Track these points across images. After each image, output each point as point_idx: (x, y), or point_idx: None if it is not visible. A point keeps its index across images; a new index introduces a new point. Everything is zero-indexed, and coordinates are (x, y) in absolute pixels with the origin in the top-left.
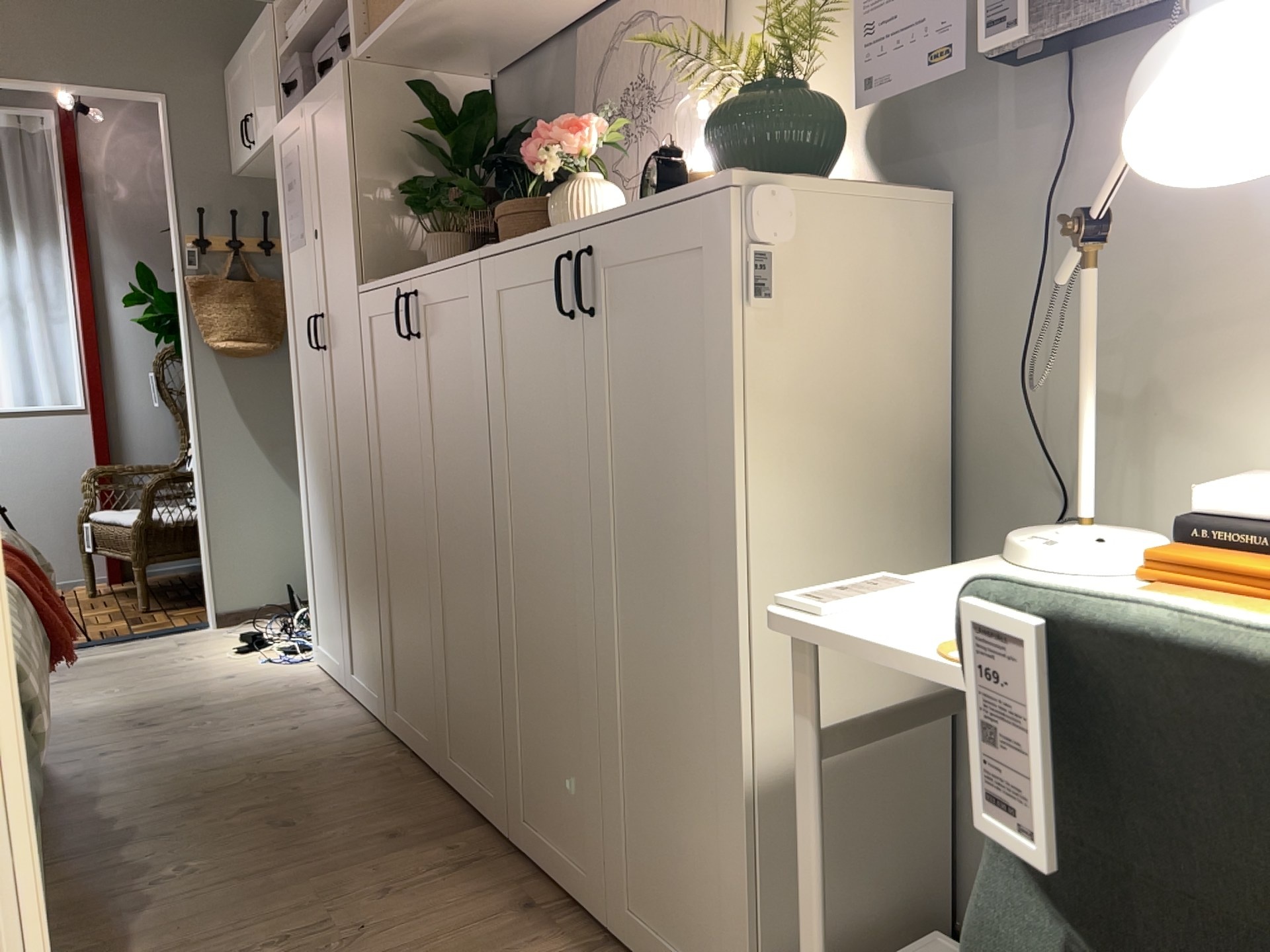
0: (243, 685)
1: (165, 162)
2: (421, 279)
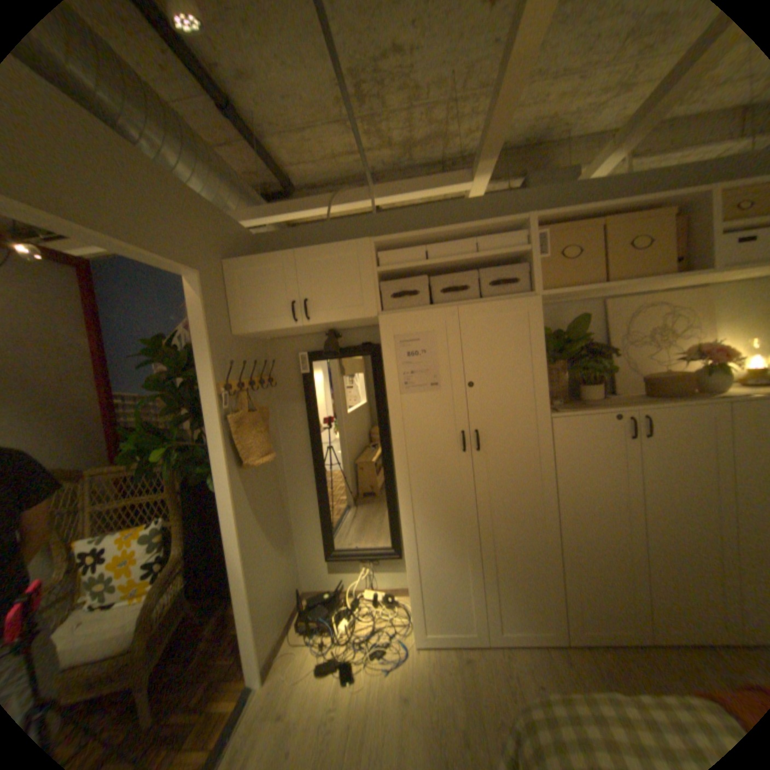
0: (431, 697)
1: (197, 325)
2: (658, 410)
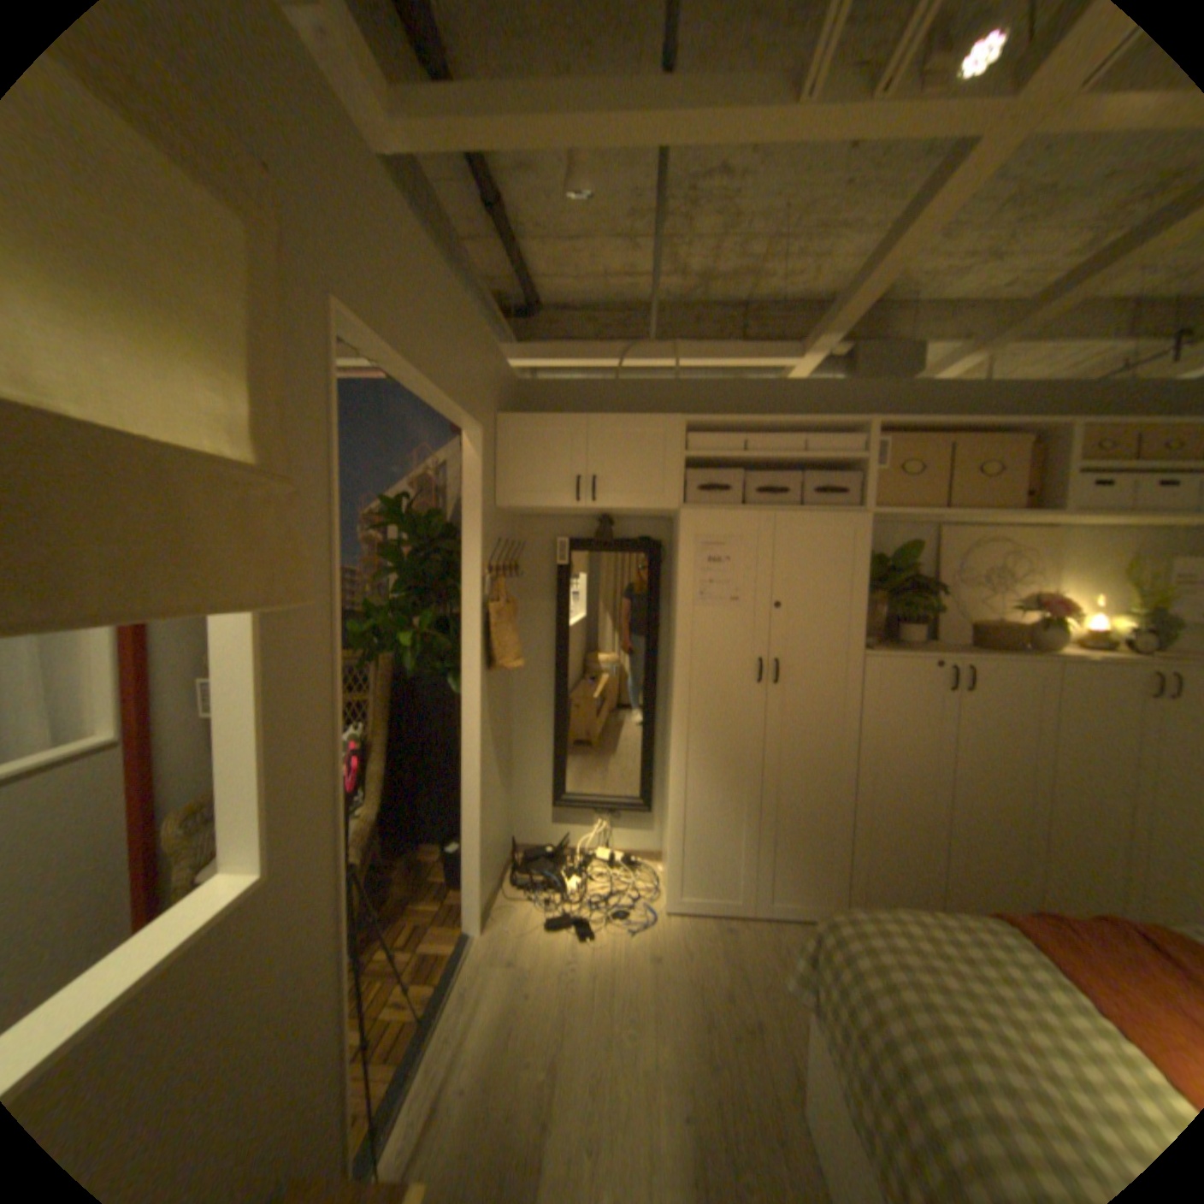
0: (688, 960)
1: (471, 492)
2: (984, 662)
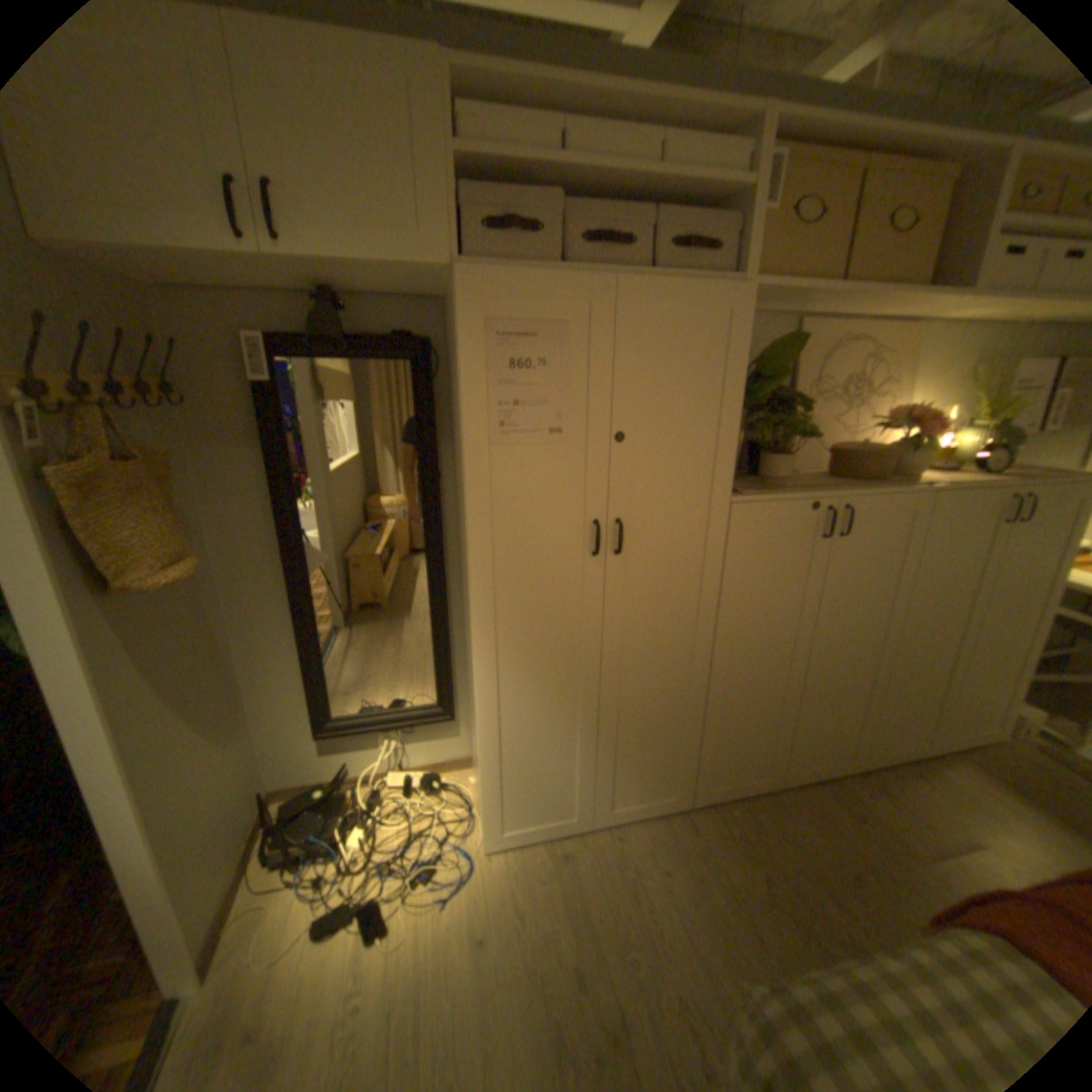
0: (520, 926)
1: None
2: (863, 498)
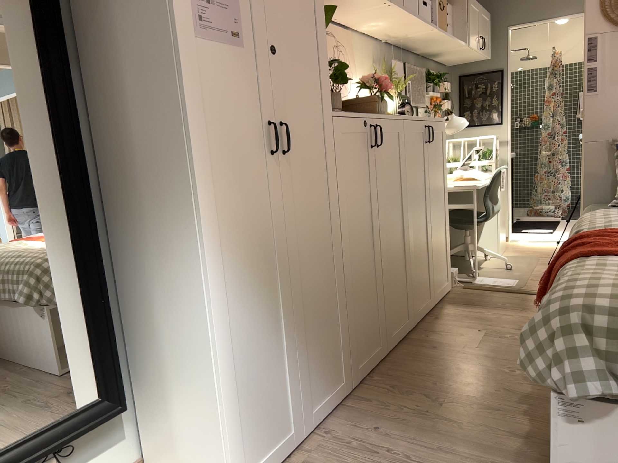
0: None
1: None
2: (380, 119)
